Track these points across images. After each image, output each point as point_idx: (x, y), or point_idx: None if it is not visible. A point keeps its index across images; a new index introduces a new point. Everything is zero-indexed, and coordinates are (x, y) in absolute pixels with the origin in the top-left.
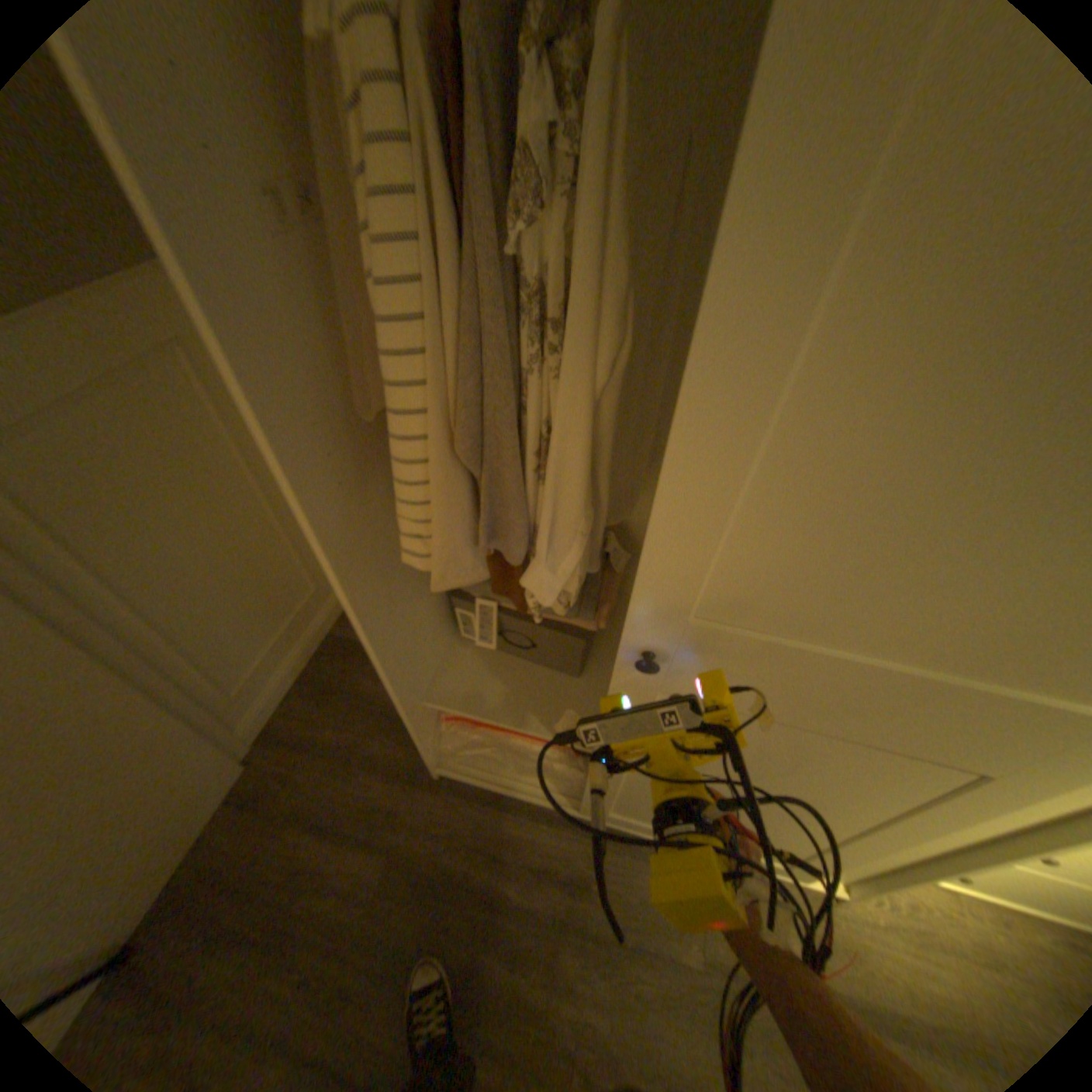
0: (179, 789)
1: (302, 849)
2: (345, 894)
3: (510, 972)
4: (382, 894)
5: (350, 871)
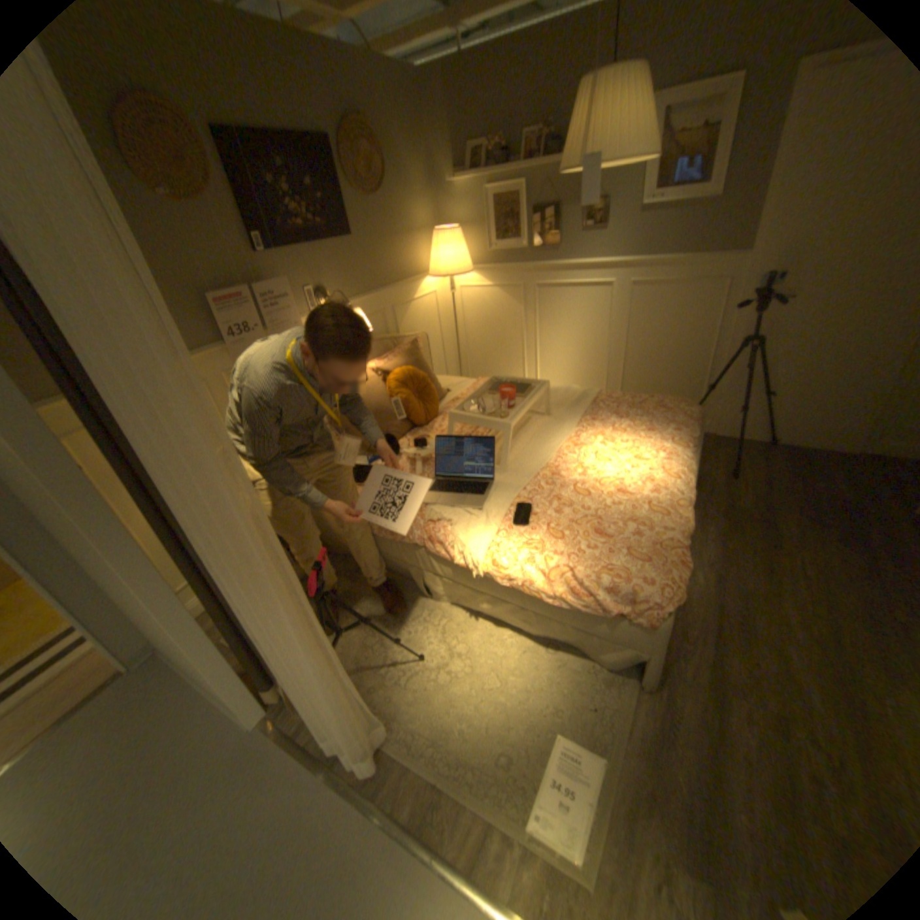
0: (847, 426)
1: (839, 476)
2: (832, 489)
3: (839, 541)
4: (840, 500)
5: (842, 490)
